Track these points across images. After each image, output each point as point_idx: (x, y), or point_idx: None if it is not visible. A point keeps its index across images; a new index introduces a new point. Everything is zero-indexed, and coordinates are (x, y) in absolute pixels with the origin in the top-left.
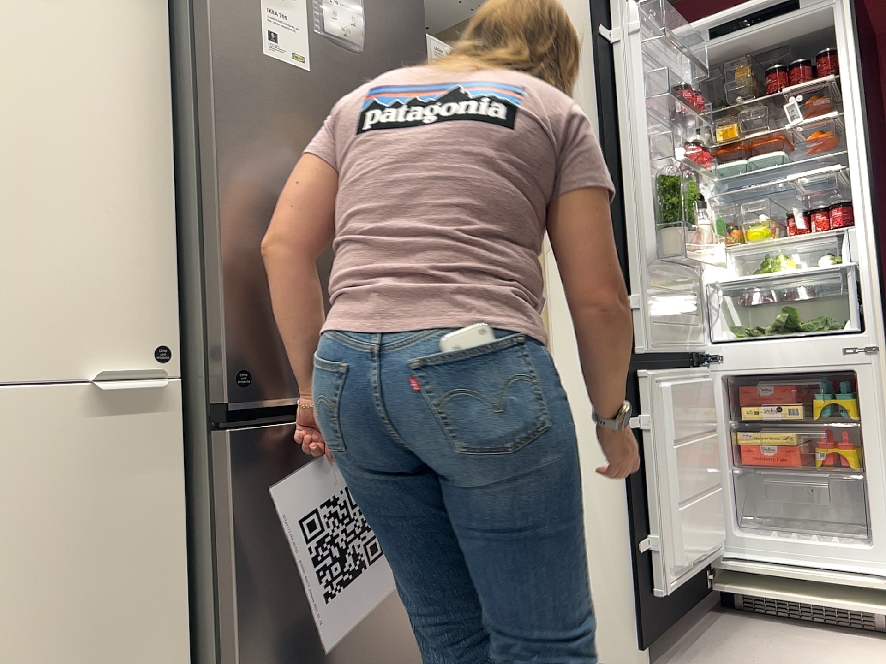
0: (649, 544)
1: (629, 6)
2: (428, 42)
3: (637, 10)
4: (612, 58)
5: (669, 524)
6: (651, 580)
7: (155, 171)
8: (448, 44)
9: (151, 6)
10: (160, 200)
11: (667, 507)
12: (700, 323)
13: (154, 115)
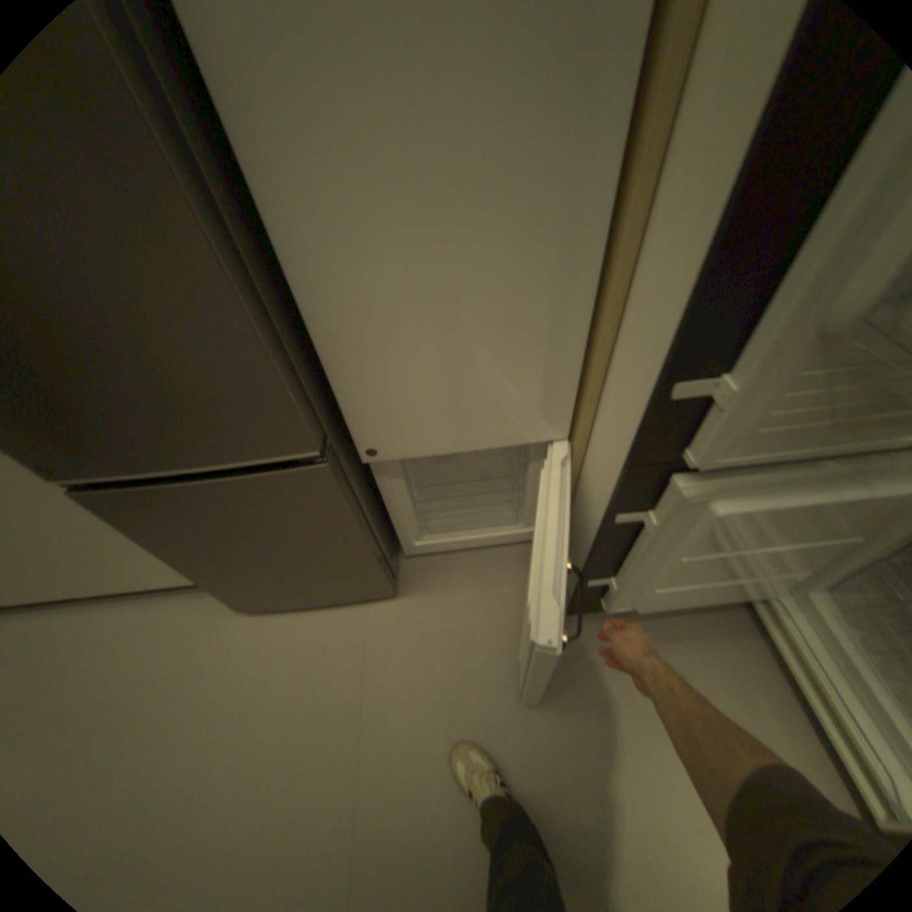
0: (606, 582)
1: None
2: None
3: None
4: None
5: (640, 586)
6: (599, 594)
7: None
8: None
9: None
10: None
11: (645, 578)
12: None
13: None
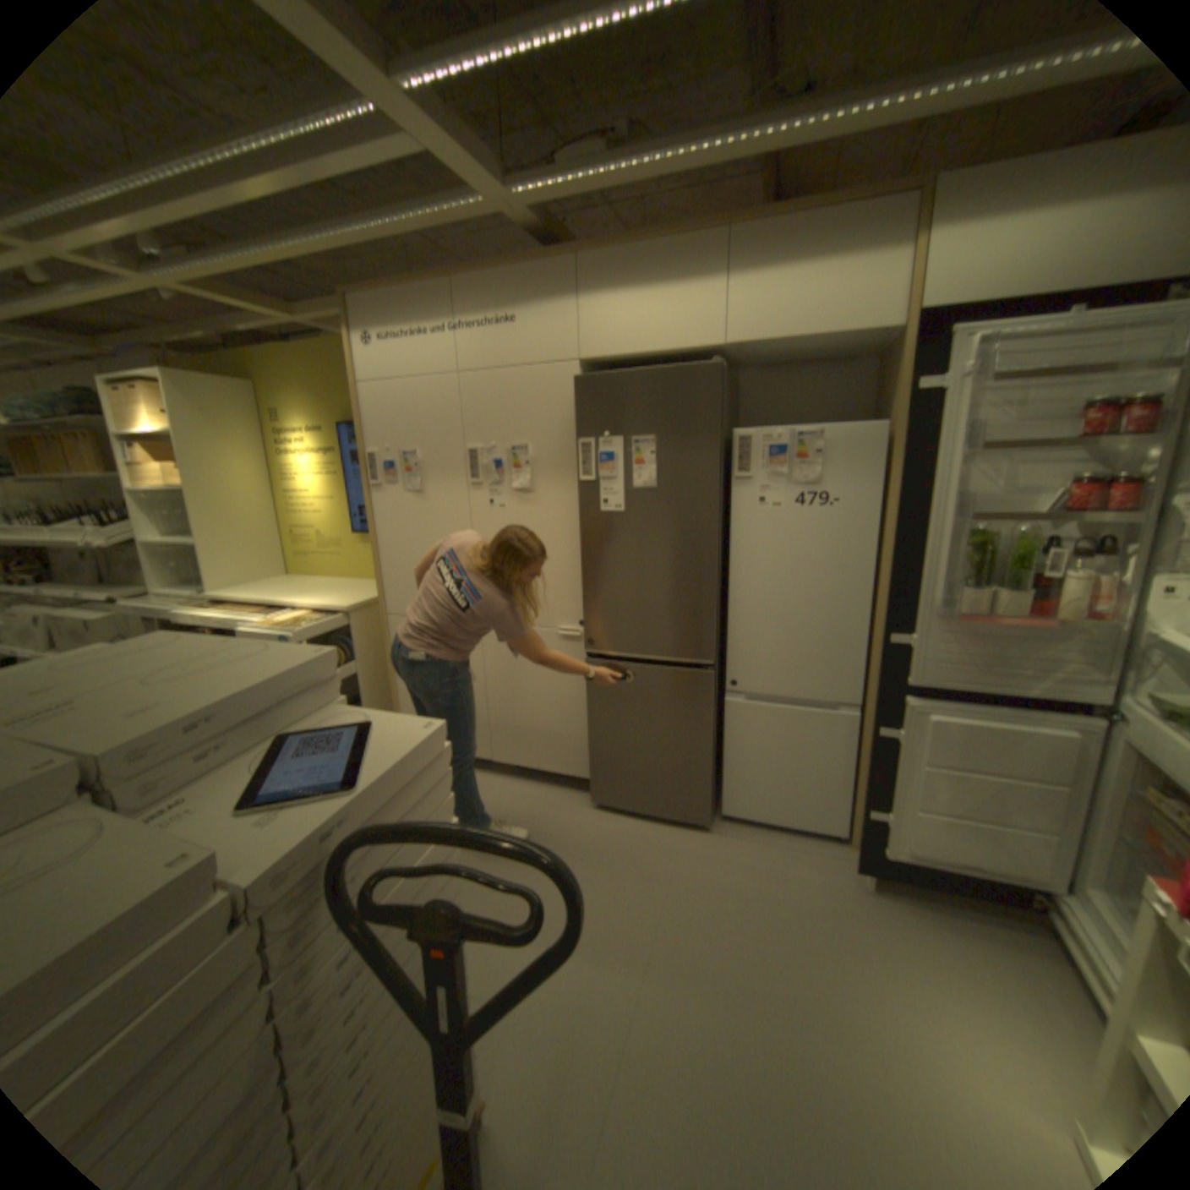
0: (887, 820)
1: (975, 341)
2: (754, 436)
3: (987, 342)
4: (941, 407)
5: (911, 820)
6: (884, 843)
7: (580, 557)
8: (779, 428)
9: (578, 491)
10: (582, 568)
11: (913, 808)
12: (1090, 677)
13: (579, 536)
